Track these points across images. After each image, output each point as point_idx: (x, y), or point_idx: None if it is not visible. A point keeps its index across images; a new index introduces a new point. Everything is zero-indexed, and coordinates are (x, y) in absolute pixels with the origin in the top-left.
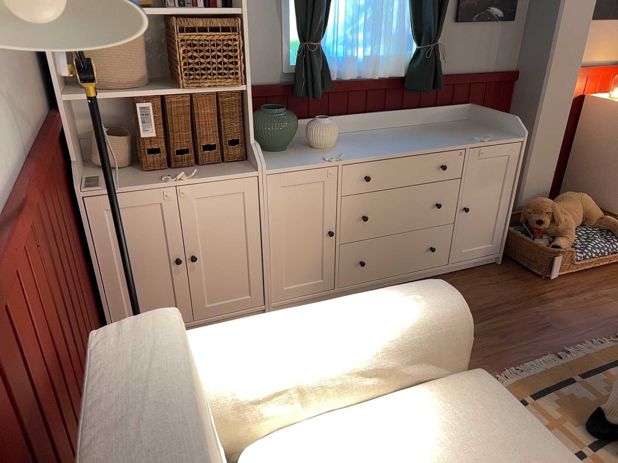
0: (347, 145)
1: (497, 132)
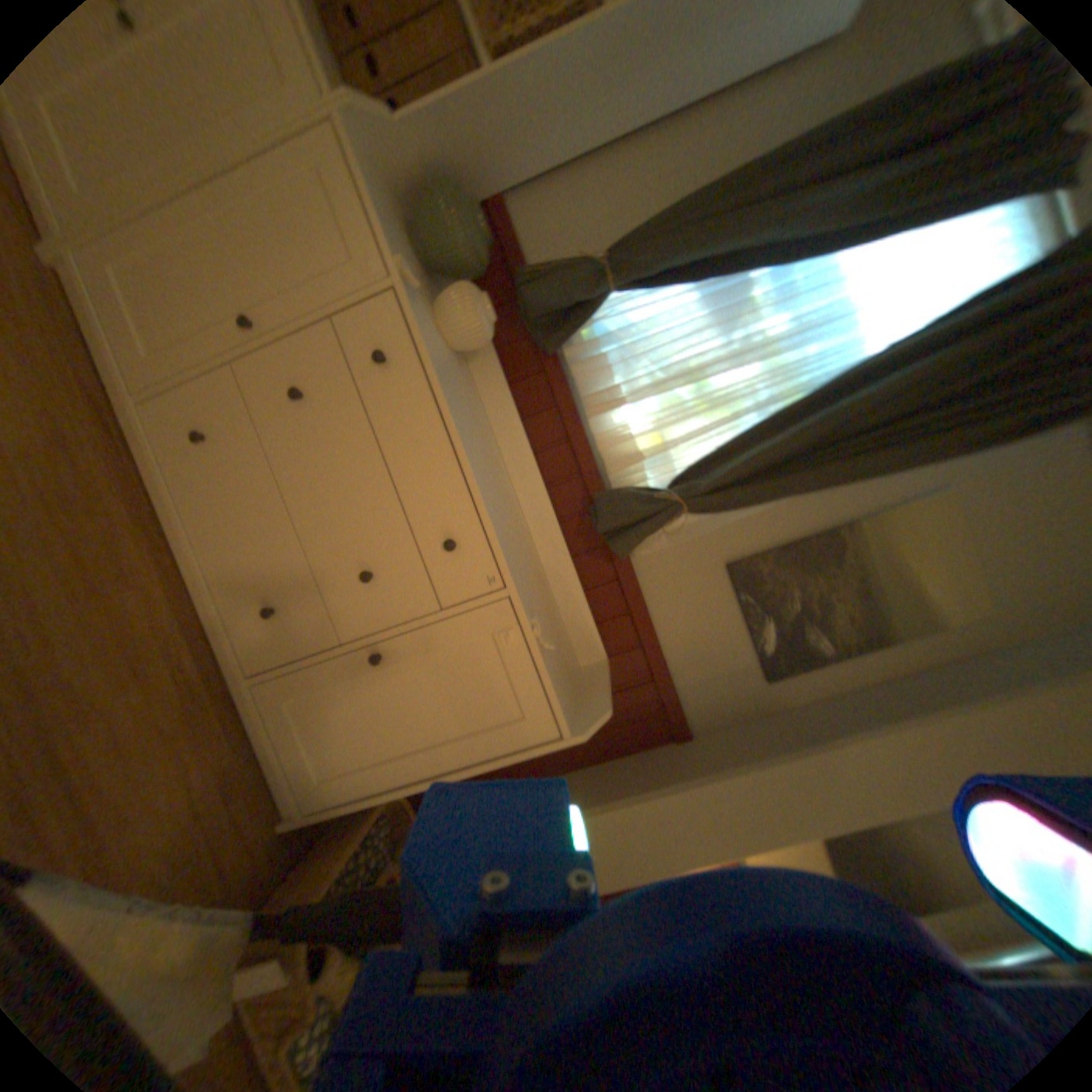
0: (453, 373)
1: (567, 694)
